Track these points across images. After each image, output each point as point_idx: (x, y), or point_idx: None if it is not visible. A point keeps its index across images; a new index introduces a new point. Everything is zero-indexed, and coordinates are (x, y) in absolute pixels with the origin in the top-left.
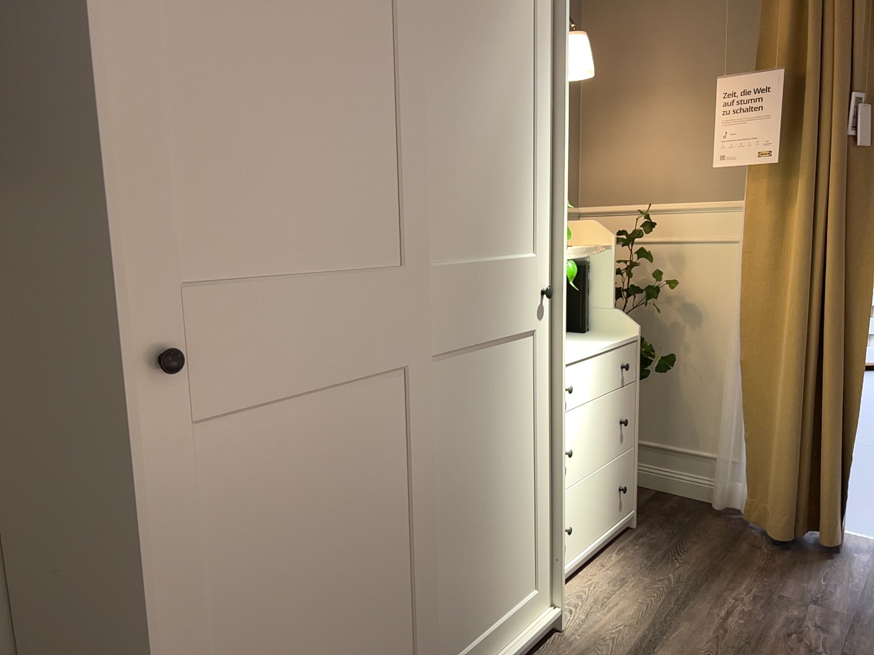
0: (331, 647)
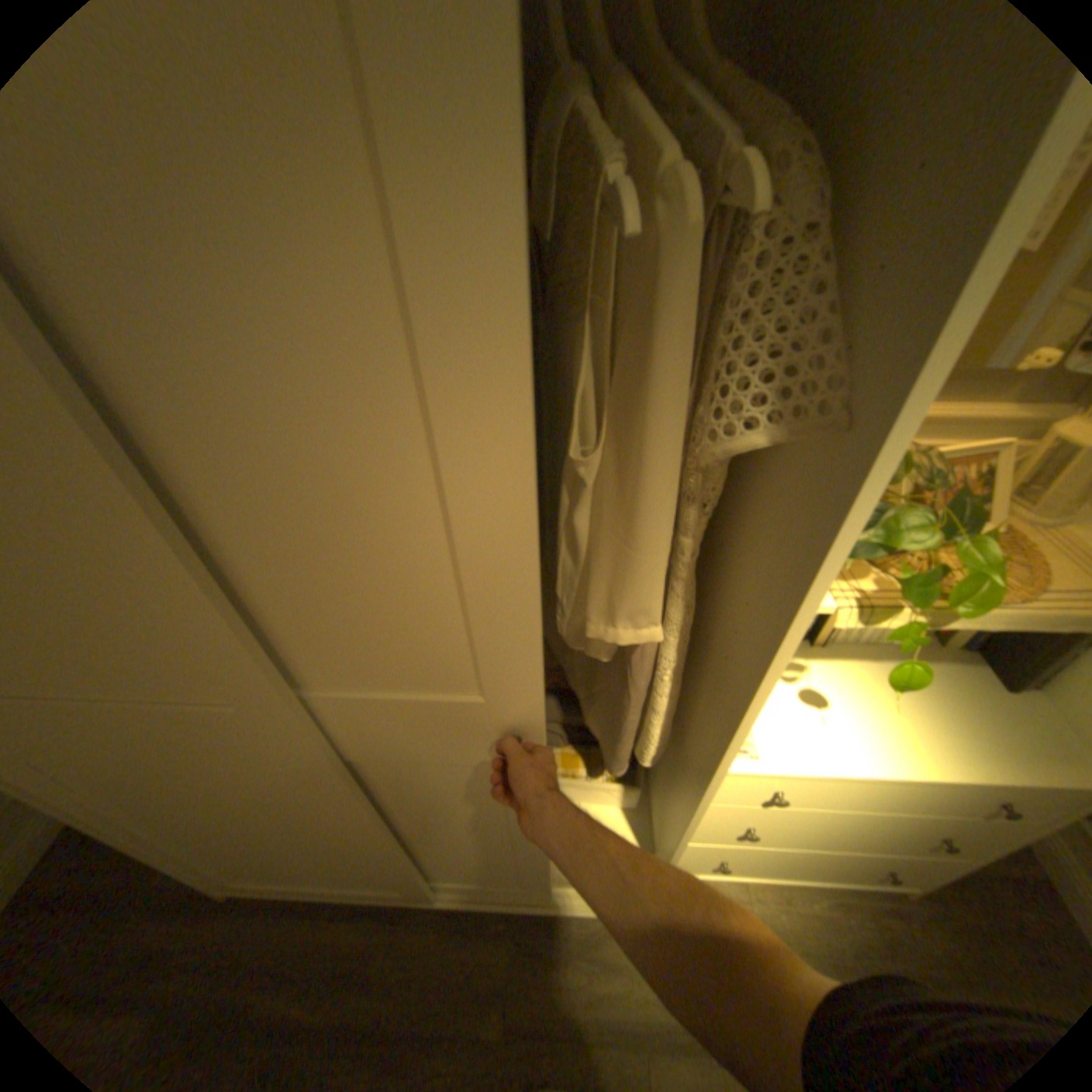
0: (272, 860)
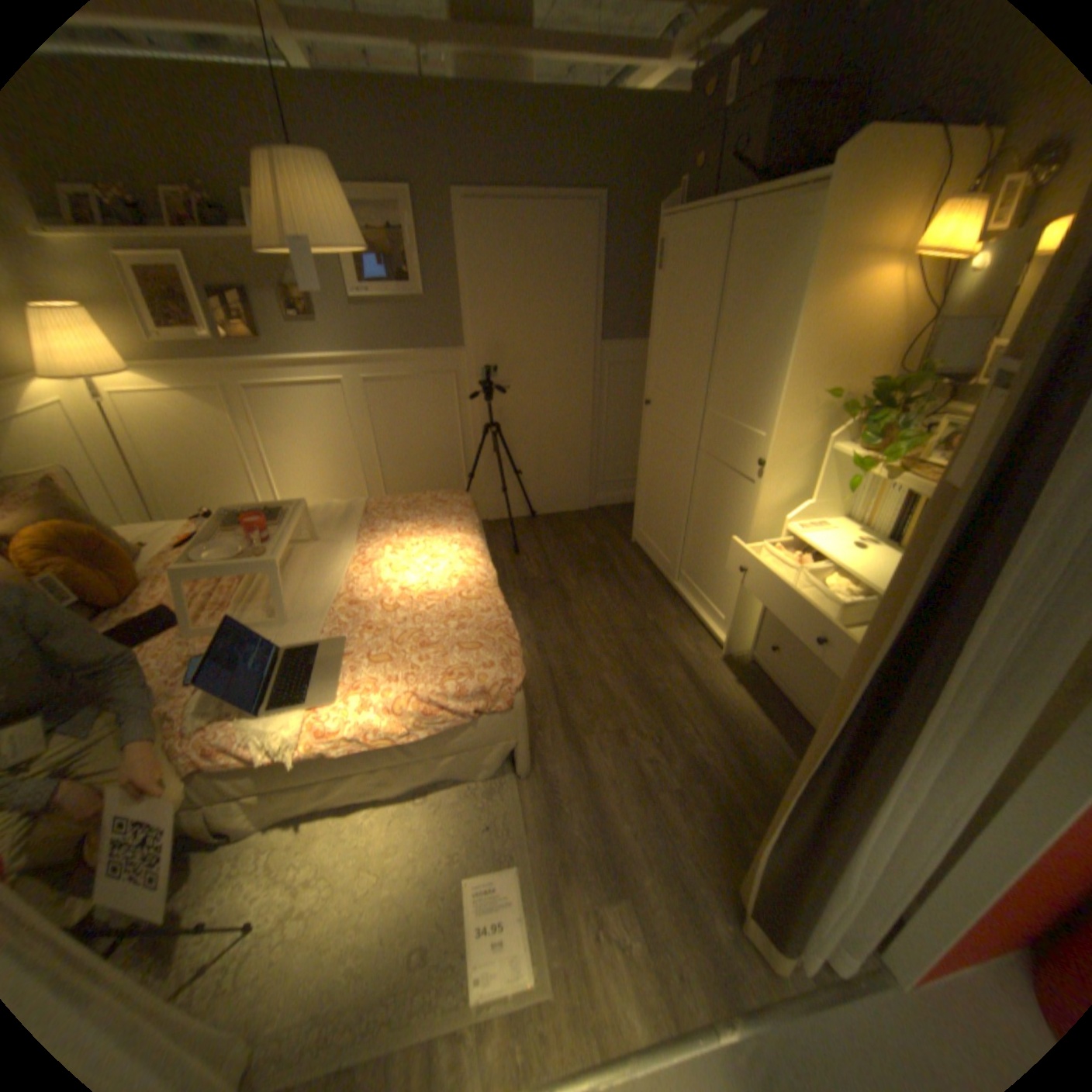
0: (657, 511)
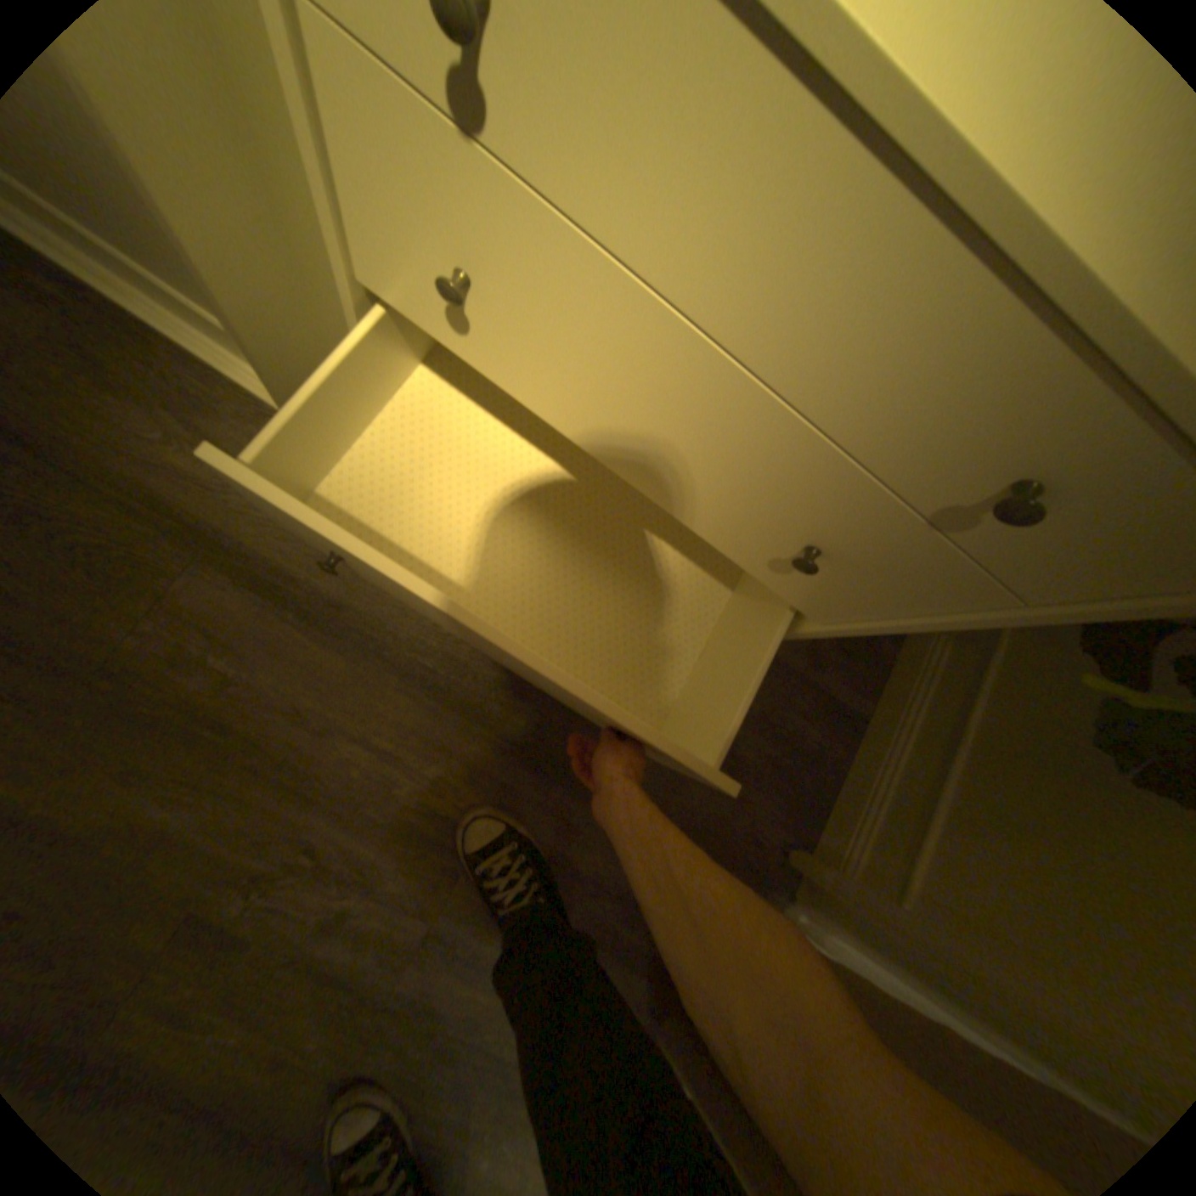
0: None
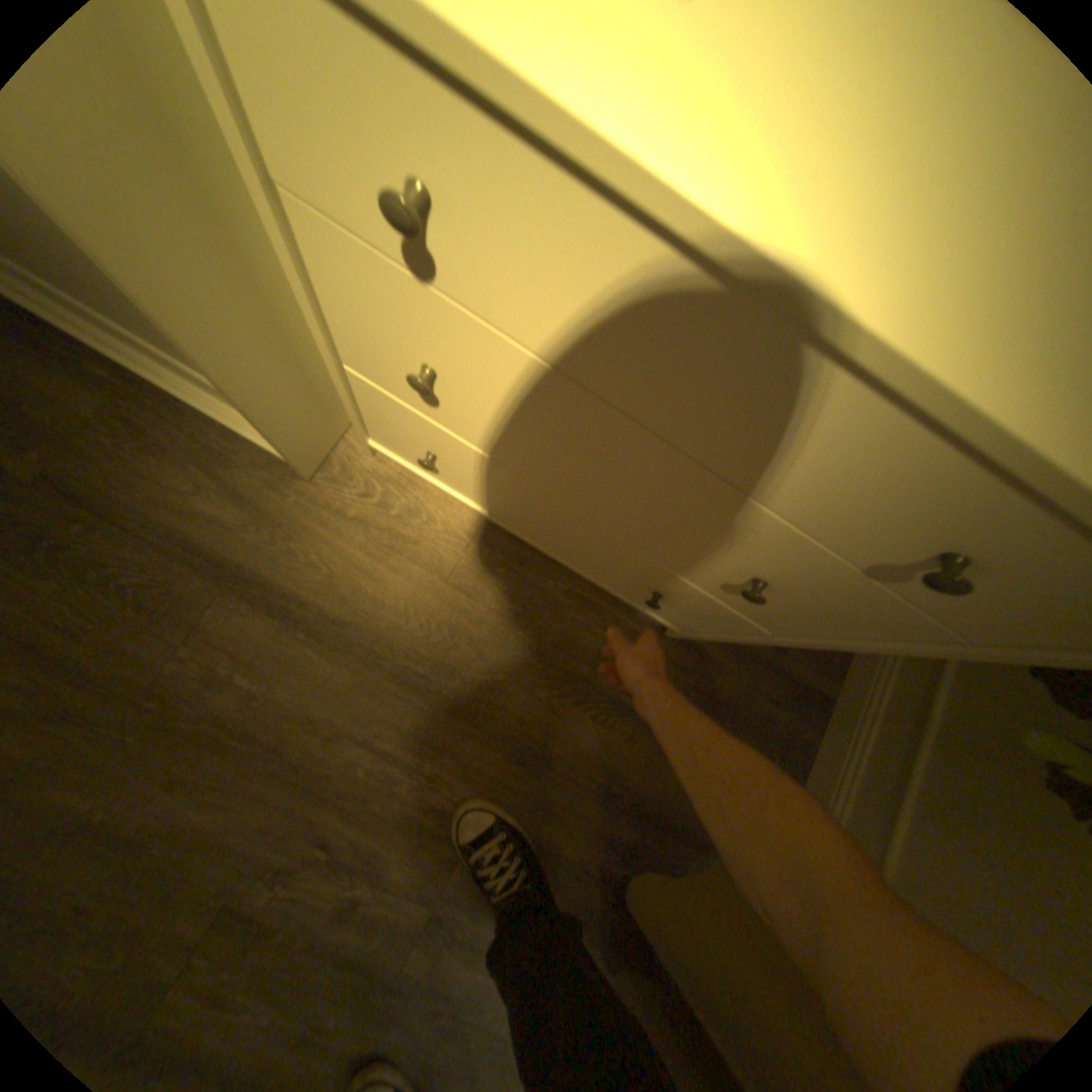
0: None
